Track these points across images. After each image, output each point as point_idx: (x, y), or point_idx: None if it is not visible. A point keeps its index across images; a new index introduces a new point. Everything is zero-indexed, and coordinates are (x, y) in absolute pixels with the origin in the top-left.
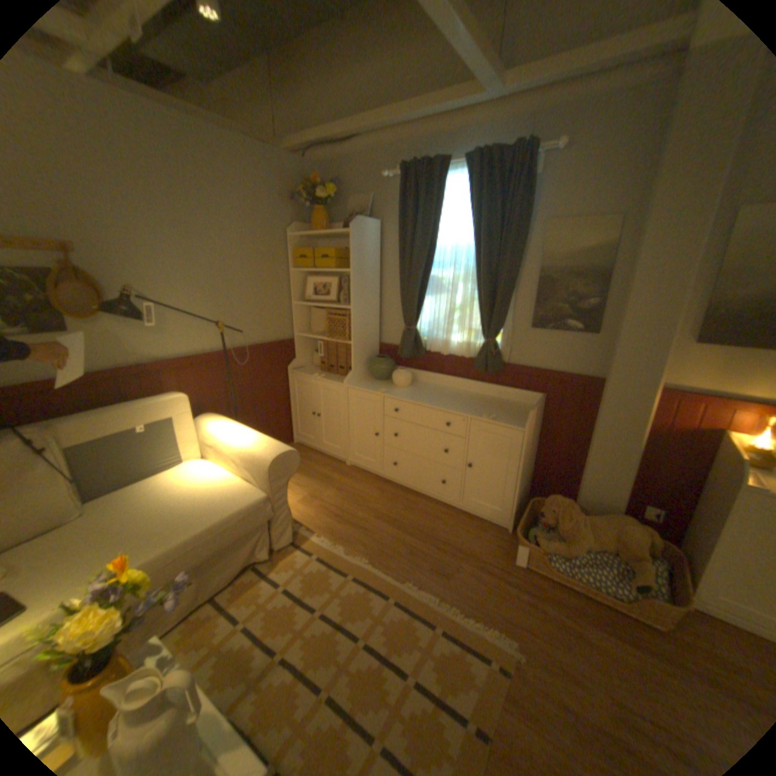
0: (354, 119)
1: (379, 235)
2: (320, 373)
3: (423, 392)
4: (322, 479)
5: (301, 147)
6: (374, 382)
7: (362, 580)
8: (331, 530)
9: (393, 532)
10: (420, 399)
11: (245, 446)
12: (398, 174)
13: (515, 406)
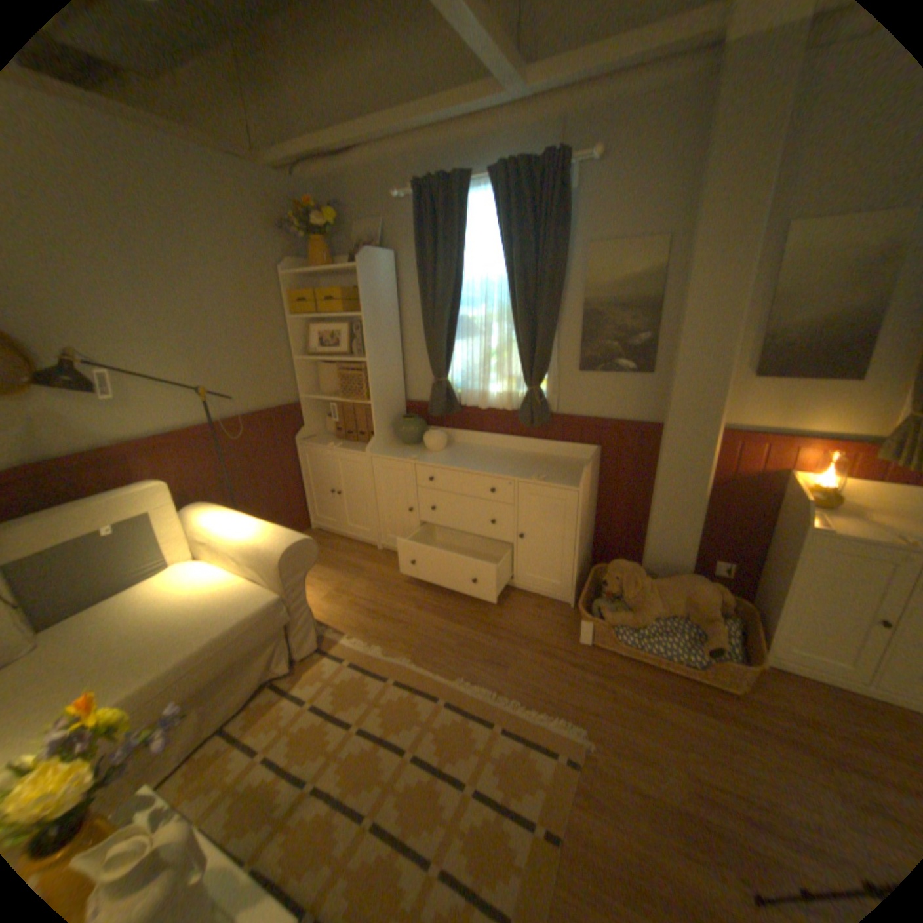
0: (351, 127)
1: (393, 269)
2: (336, 441)
3: (461, 455)
4: (349, 569)
5: (287, 162)
6: (403, 448)
7: (405, 682)
8: (364, 629)
9: (437, 623)
10: (458, 464)
11: (247, 539)
12: (410, 194)
13: (567, 463)
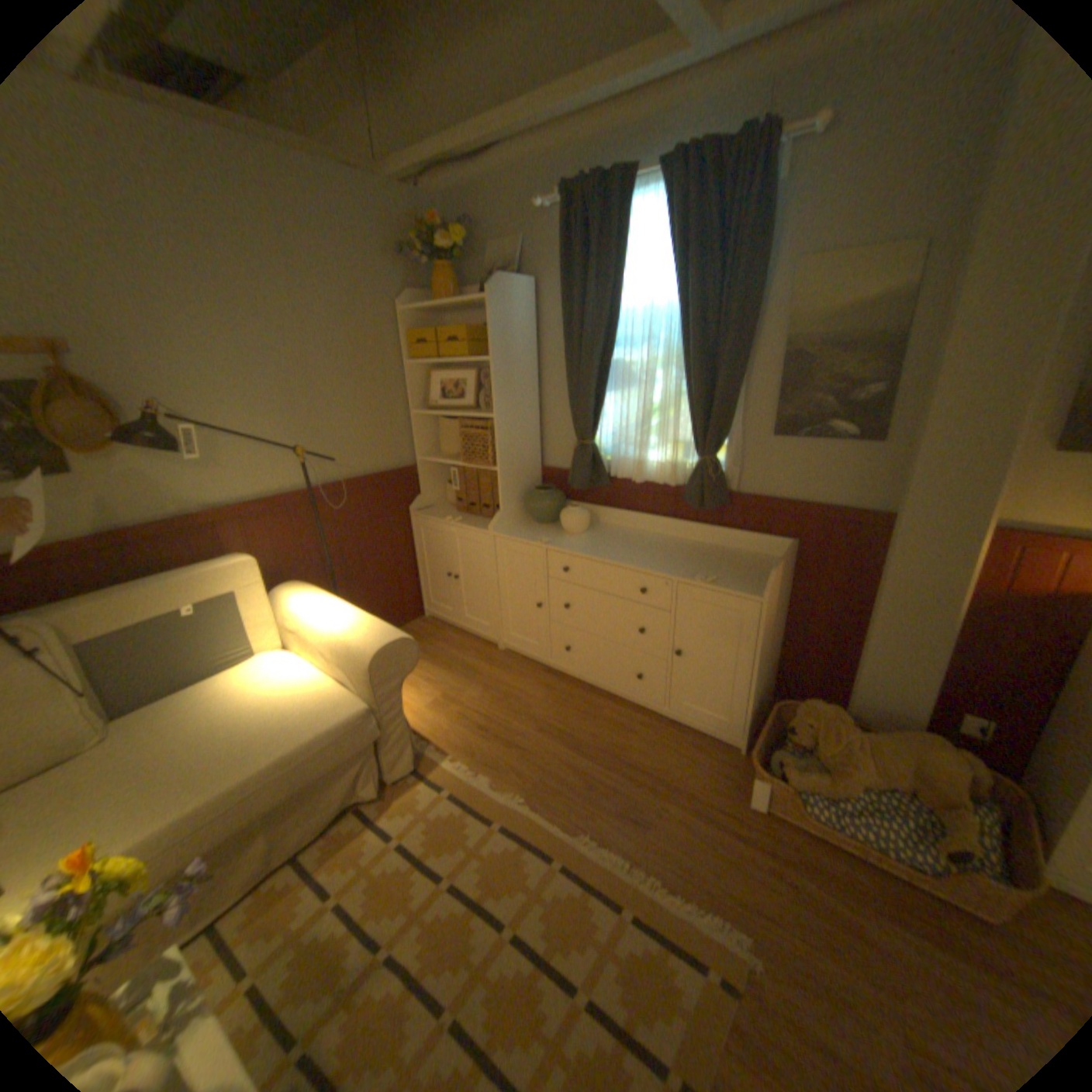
0: (487, 119)
1: (532, 301)
2: (456, 514)
3: (606, 541)
4: (462, 670)
5: (412, 171)
6: (534, 526)
7: (514, 829)
8: (472, 750)
9: (562, 754)
10: (601, 552)
11: (337, 632)
12: (558, 200)
13: (749, 560)
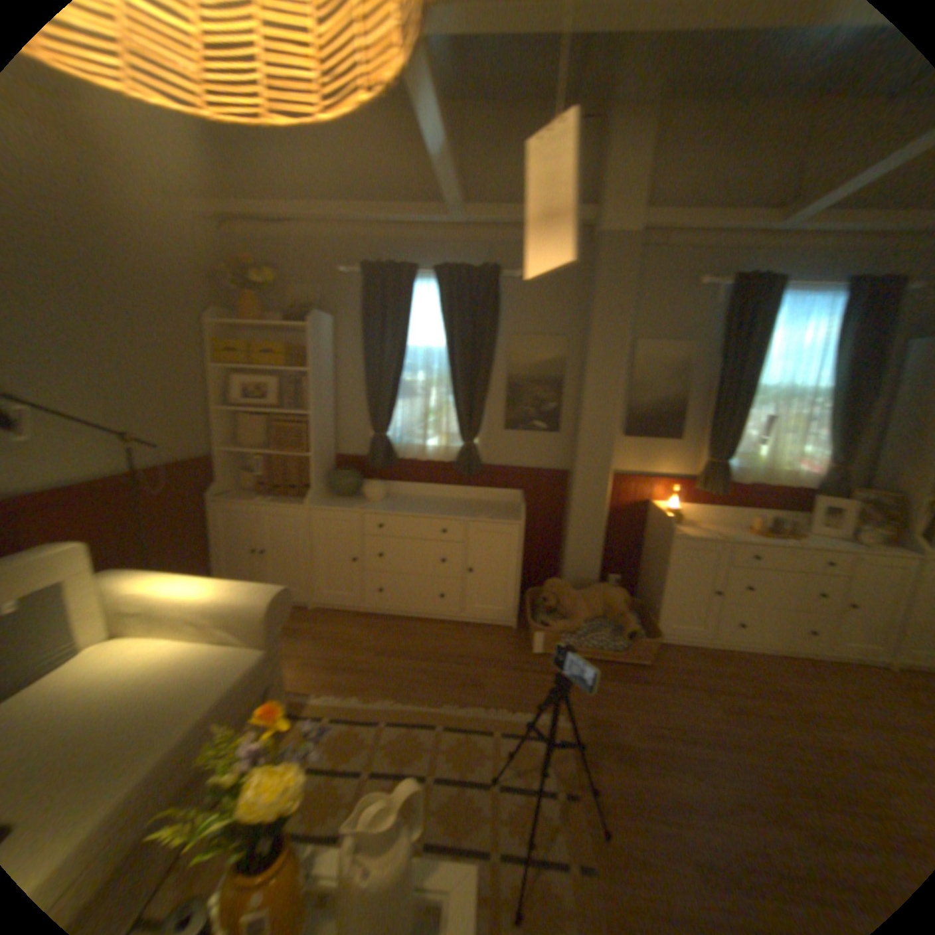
0: (300, 206)
1: (334, 333)
2: (261, 497)
3: (406, 503)
4: (285, 633)
5: (214, 217)
6: (342, 499)
7: (398, 720)
8: (331, 685)
9: (405, 664)
10: (408, 510)
11: (215, 596)
12: (358, 272)
13: (499, 505)
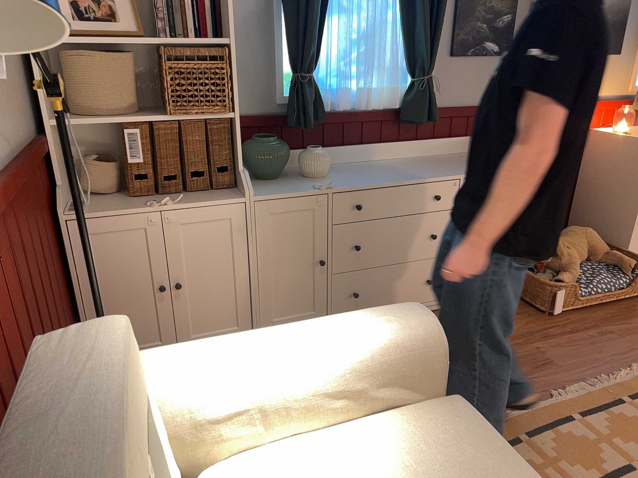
0: None
1: None
2: (142, 200)
3: (358, 172)
4: None
5: None
6: (270, 182)
7: (530, 426)
8: None
9: None
10: (382, 179)
11: (348, 345)
12: None
13: (455, 157)
